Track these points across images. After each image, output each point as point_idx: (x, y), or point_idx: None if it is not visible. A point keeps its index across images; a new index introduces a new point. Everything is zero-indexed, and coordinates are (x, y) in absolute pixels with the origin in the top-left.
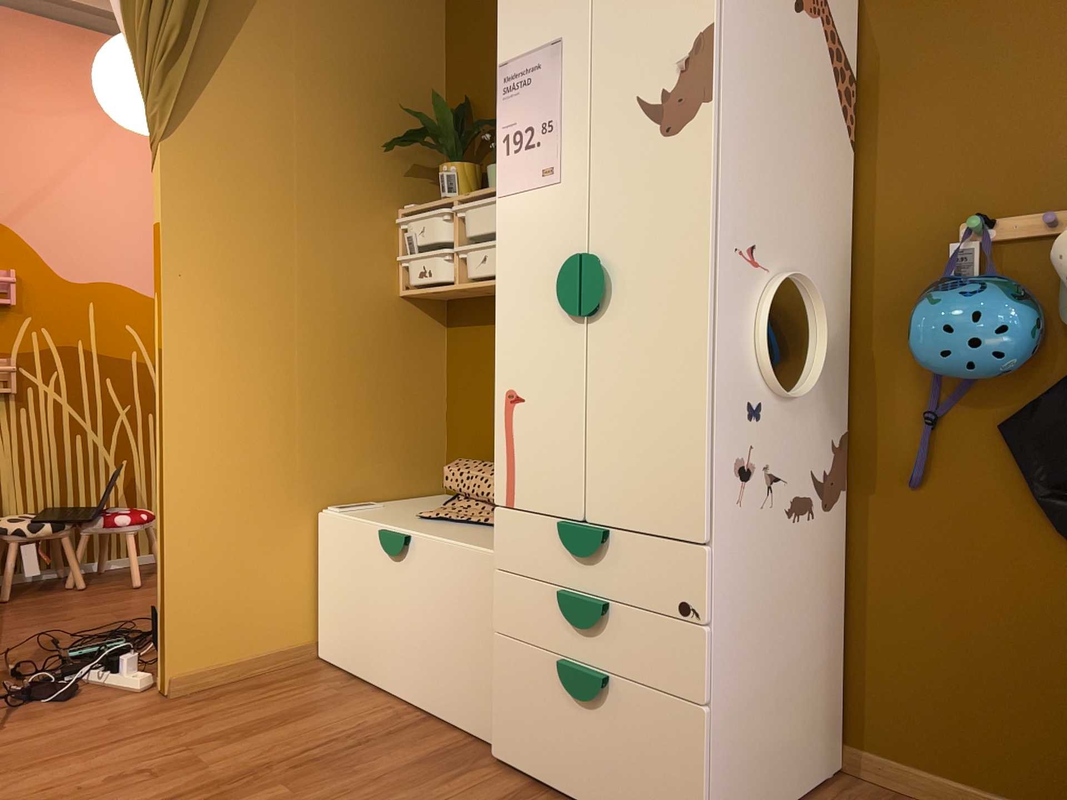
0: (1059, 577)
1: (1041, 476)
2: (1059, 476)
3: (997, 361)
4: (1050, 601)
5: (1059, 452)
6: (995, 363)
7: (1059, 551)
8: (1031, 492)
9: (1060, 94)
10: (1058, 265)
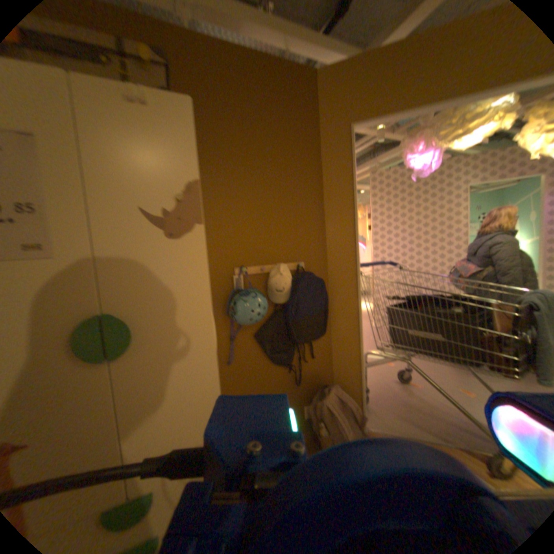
0: (273, 376)
1: (269, 349)
2: (273, 347)
3: (262, 318)
4: (272, 384)
5: (273, 341)
6: (261, 319)
7: (273, 369)
8: (267, 355)
9: (259, 228)
10: (275, 286)
